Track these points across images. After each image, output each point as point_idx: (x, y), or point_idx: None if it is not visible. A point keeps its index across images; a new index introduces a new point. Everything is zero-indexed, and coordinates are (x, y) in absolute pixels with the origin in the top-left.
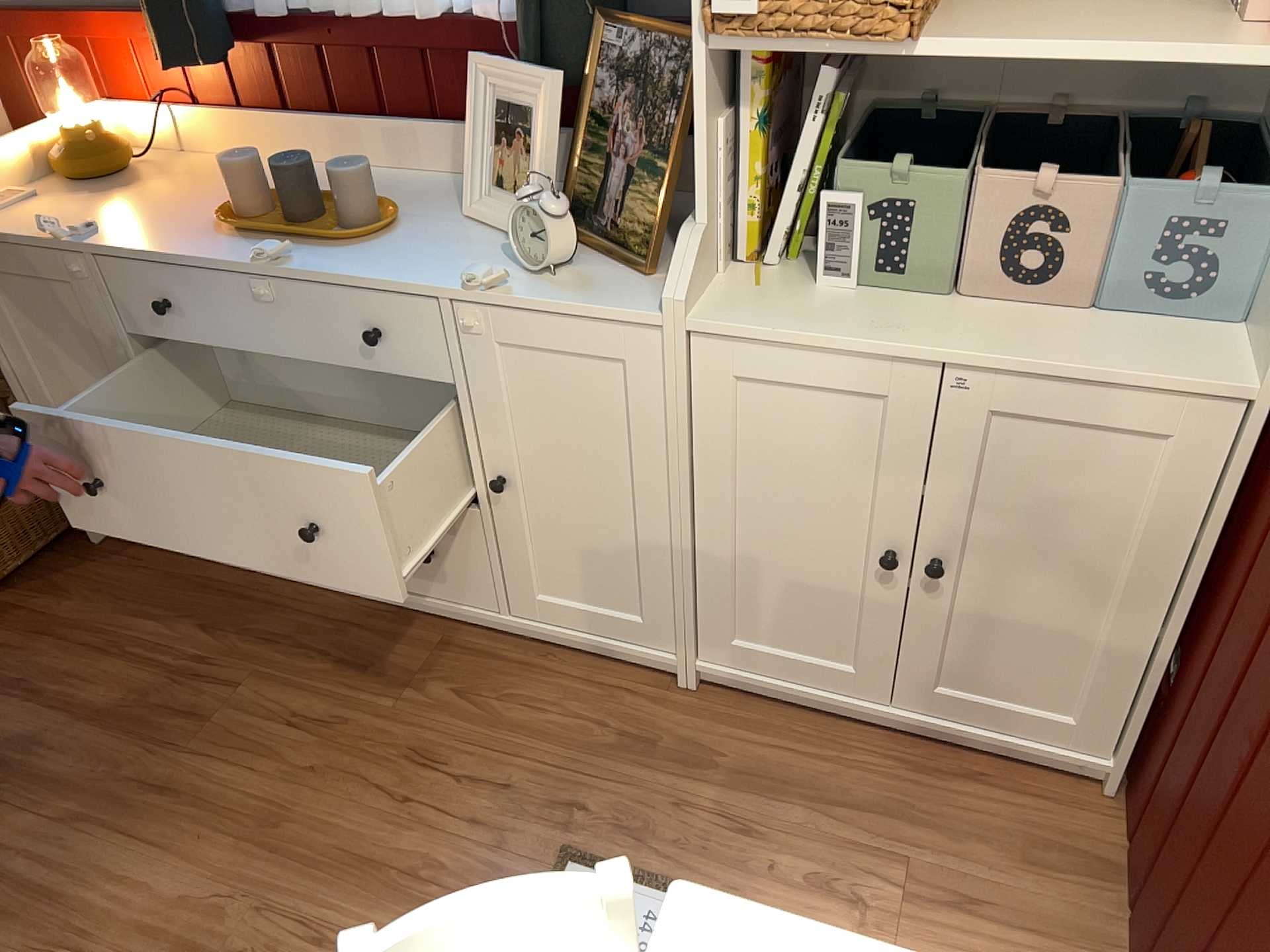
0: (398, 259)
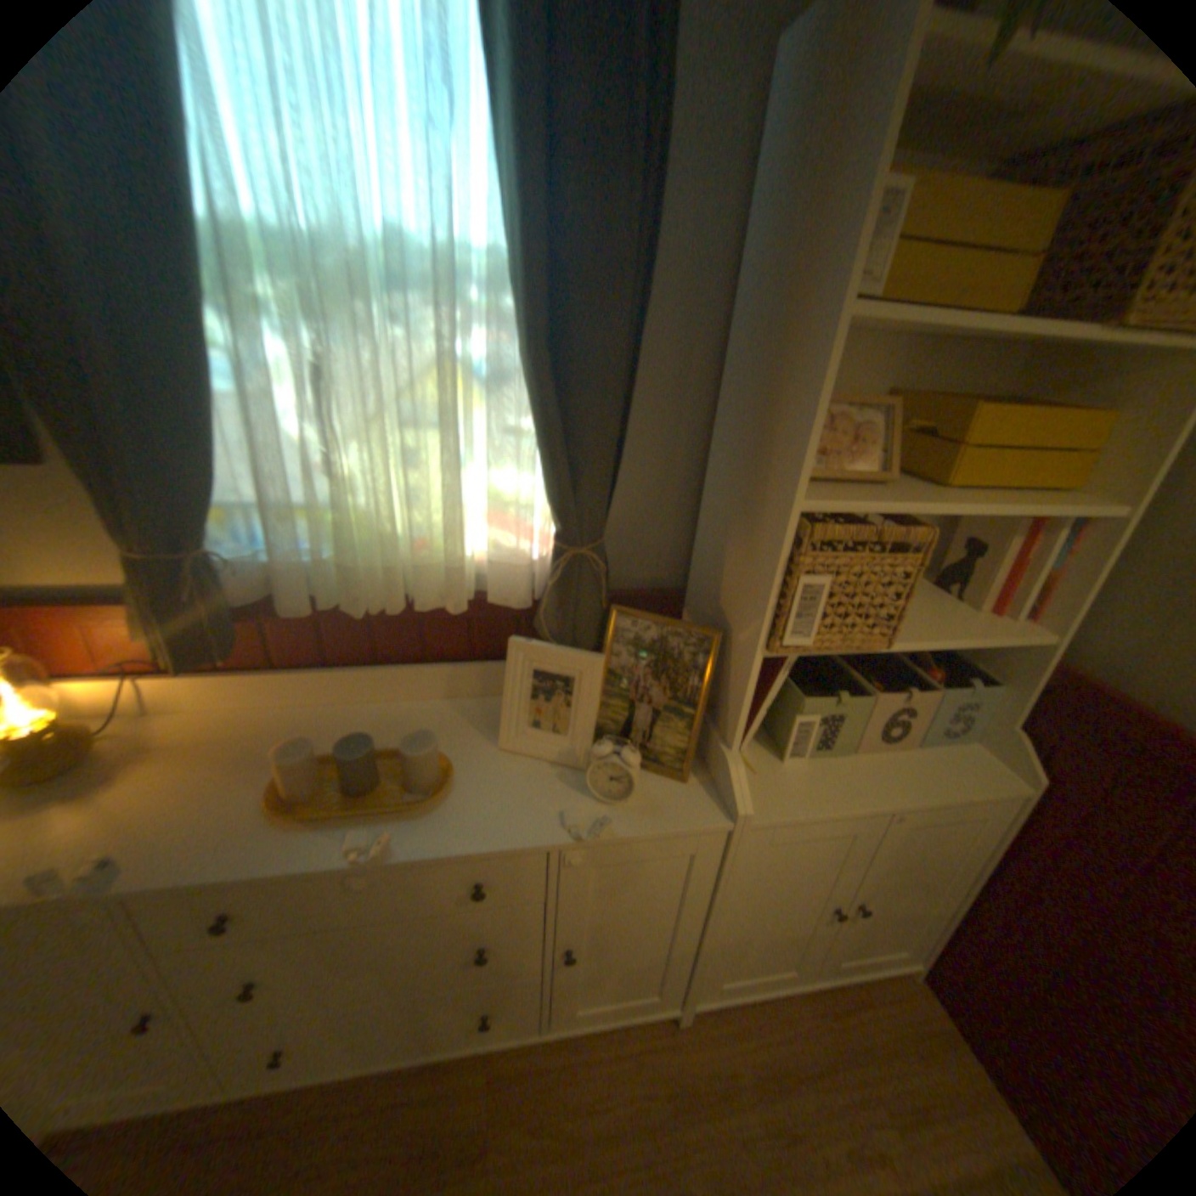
0: (477, 812)
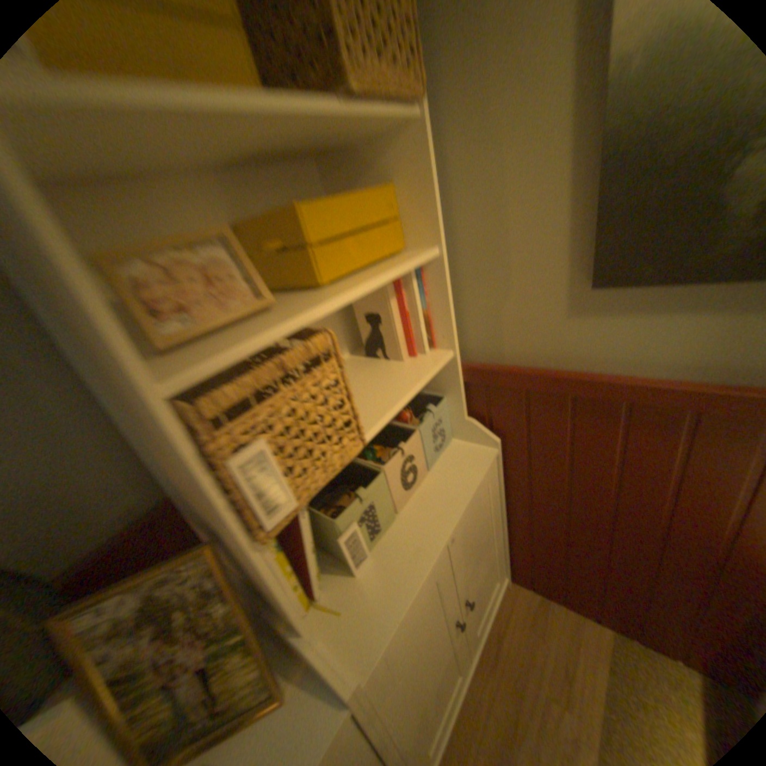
0: None
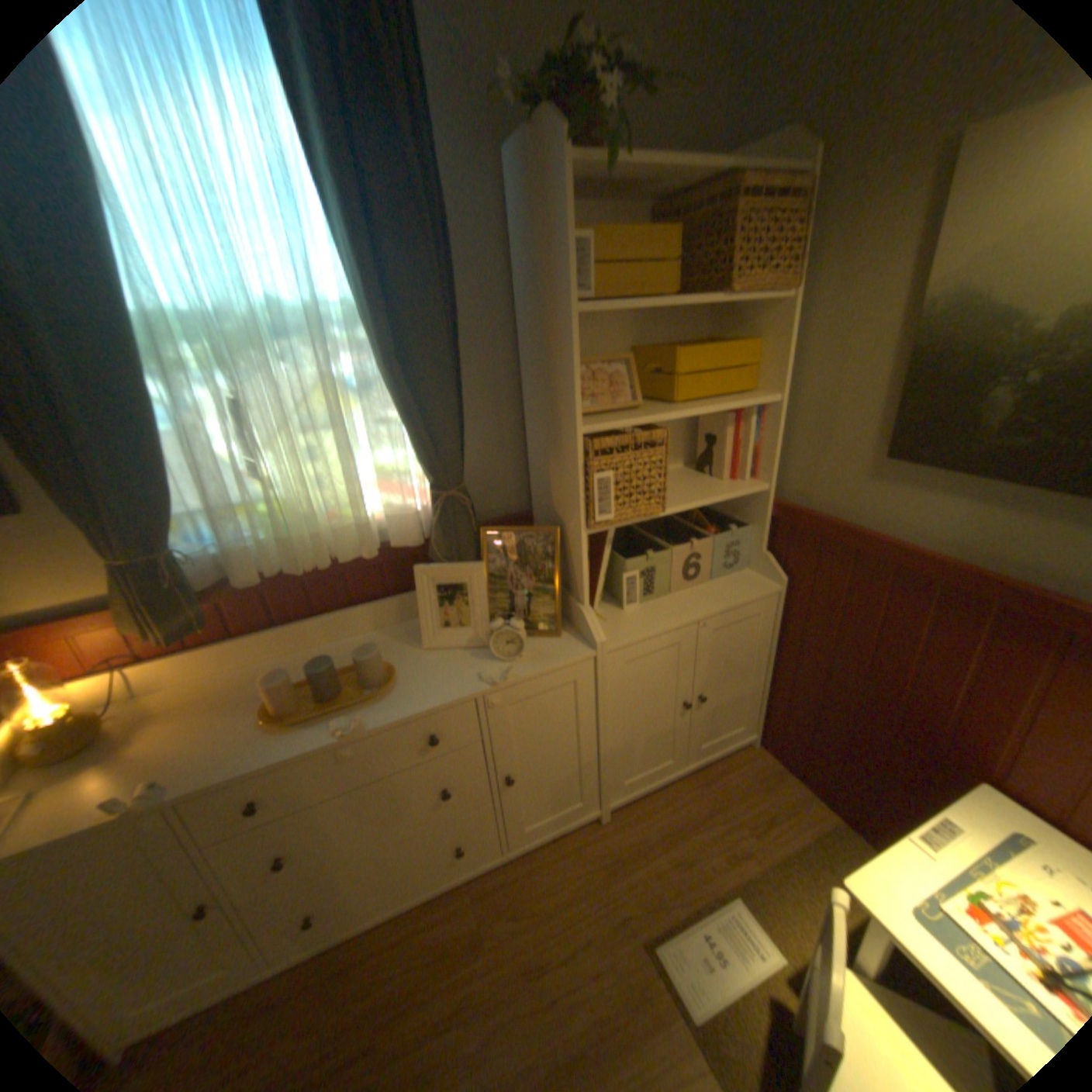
0: (418, 688)
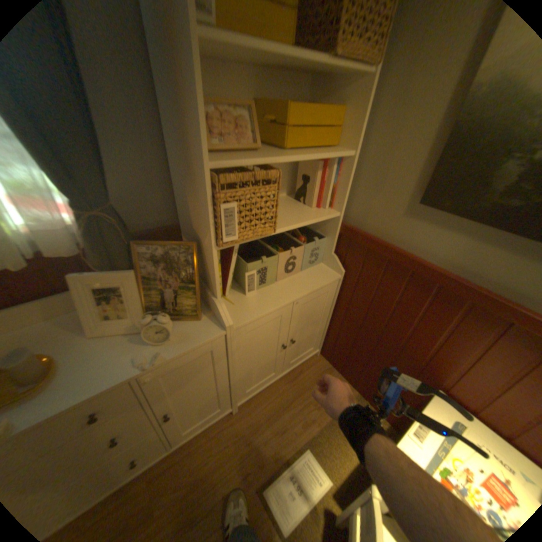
0: (78, 378)
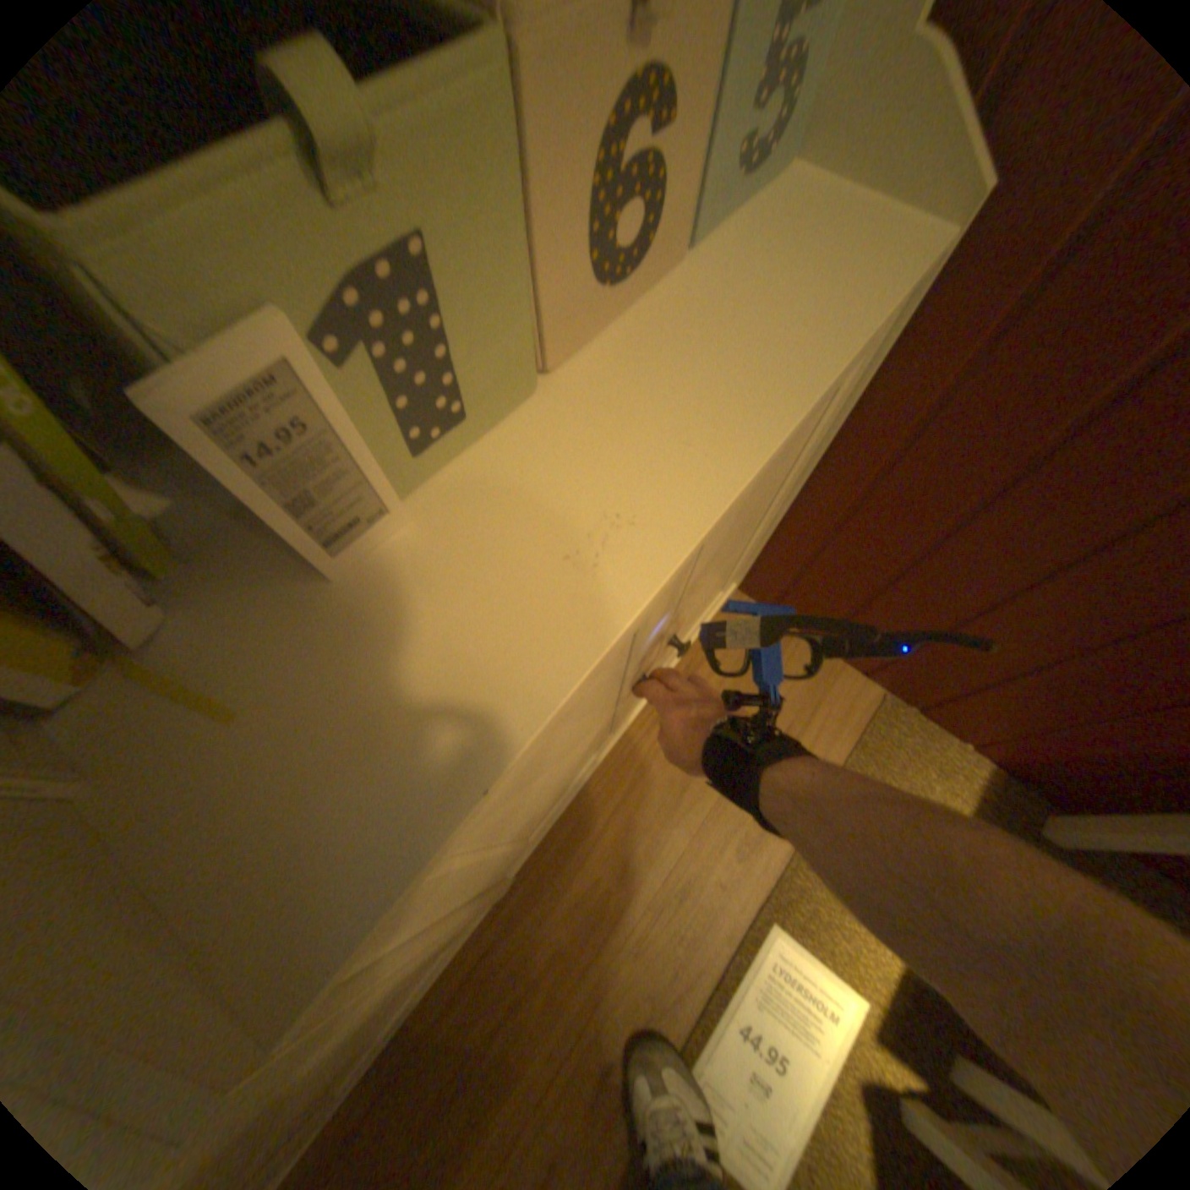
0: None
